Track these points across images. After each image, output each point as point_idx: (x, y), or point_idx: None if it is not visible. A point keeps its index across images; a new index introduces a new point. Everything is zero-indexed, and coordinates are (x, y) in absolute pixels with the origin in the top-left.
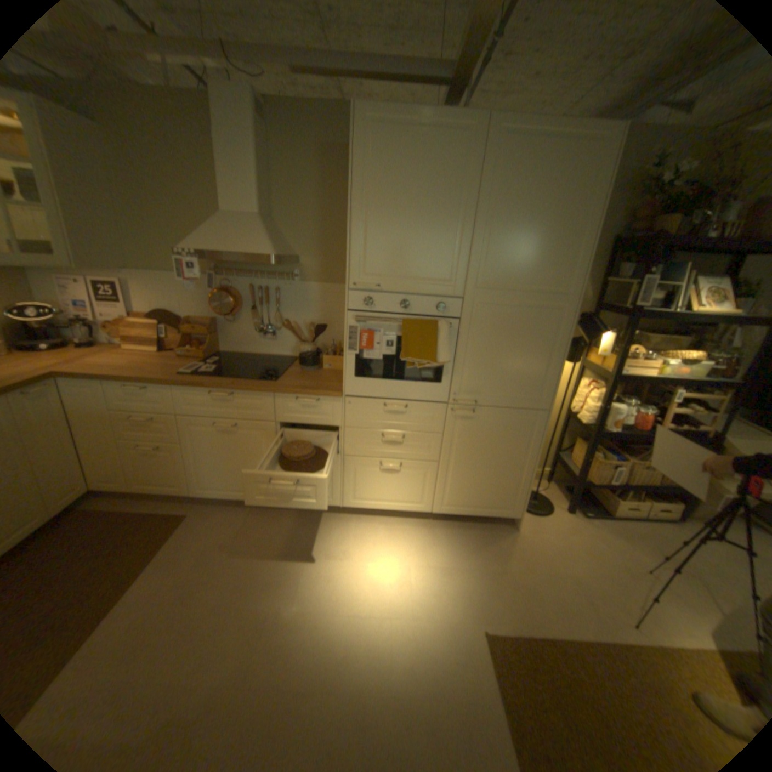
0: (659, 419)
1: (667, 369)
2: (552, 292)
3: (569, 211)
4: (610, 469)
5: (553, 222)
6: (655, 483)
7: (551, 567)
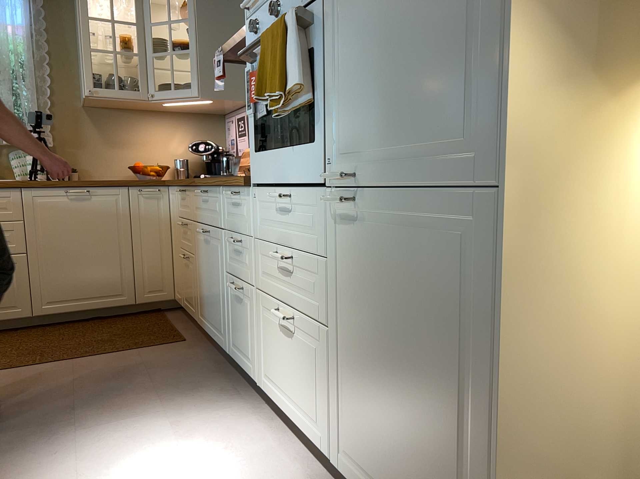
0: None
1: None
2: None
3: None
4: None
5: None
6: None
7: None
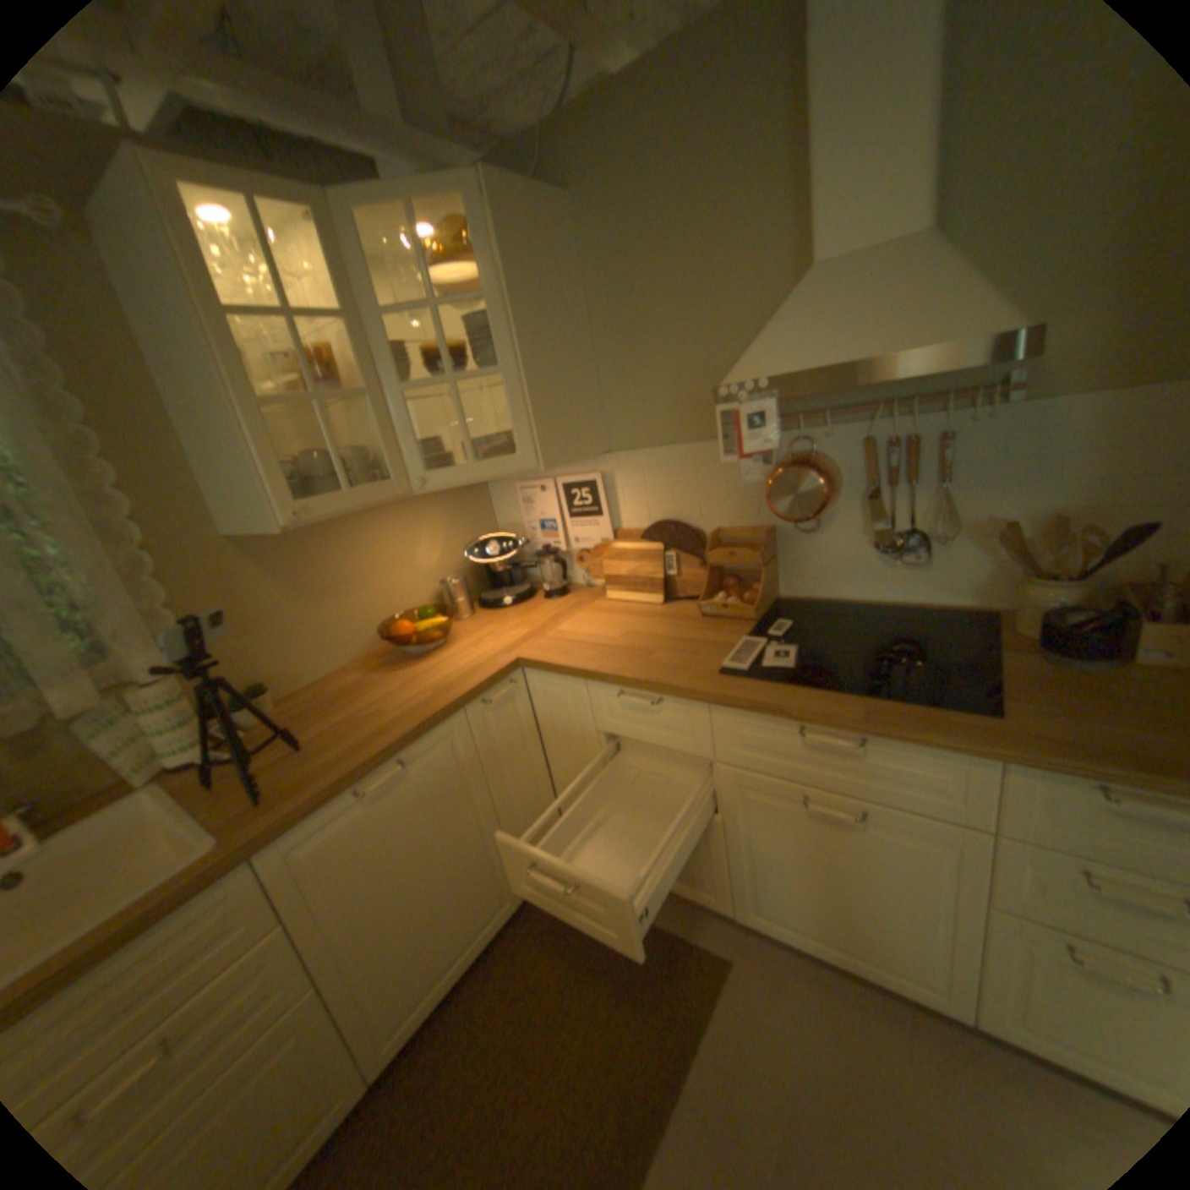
0: None
1: None
2: None
3: None
4: None
5: None
6: None
7: None
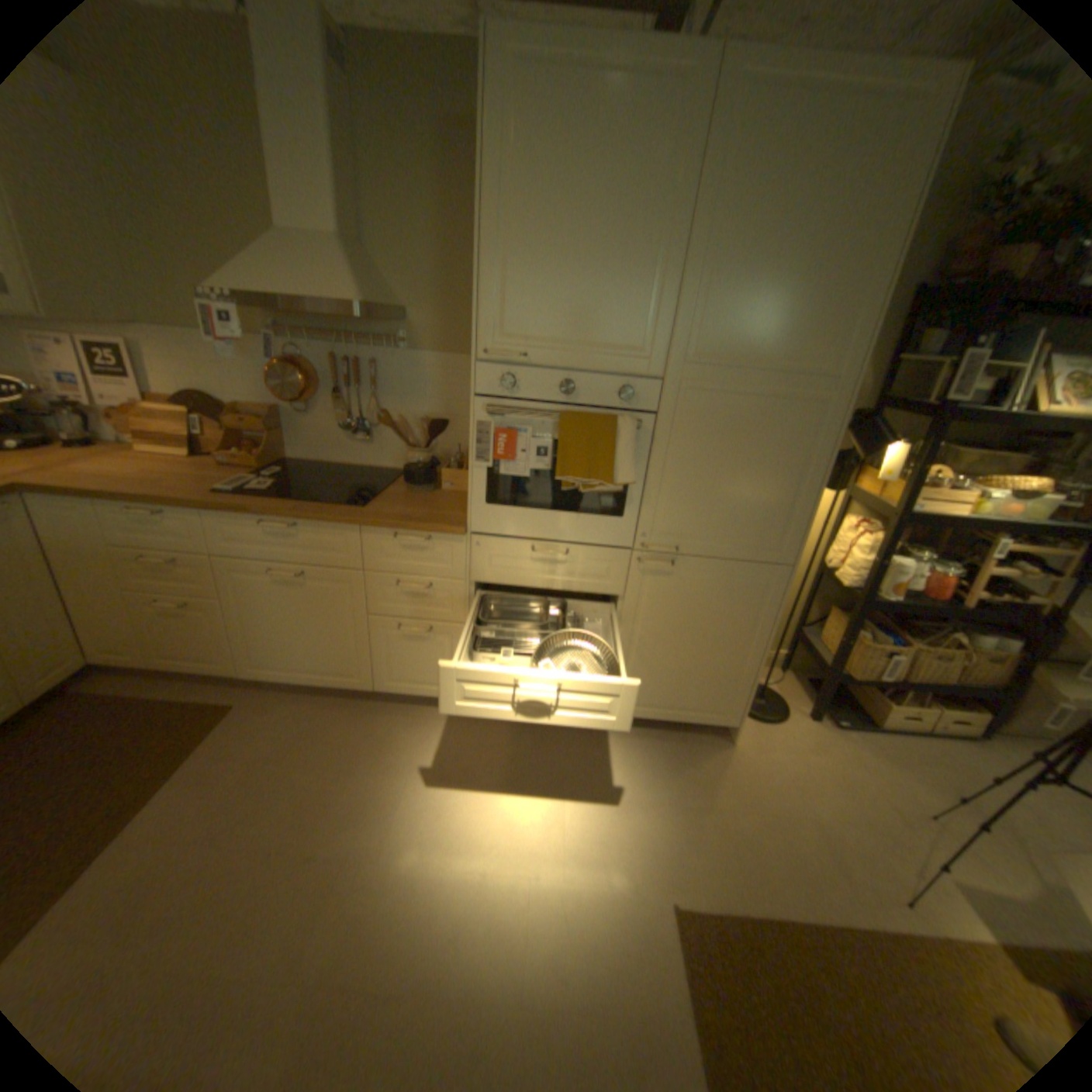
0: (965, 583)
1: (987, 505)
2: (812, 371)
3: (851, 231)
4: (882, 658)
5: (821, 250)
6: (950, 681)
7: (781, 803)
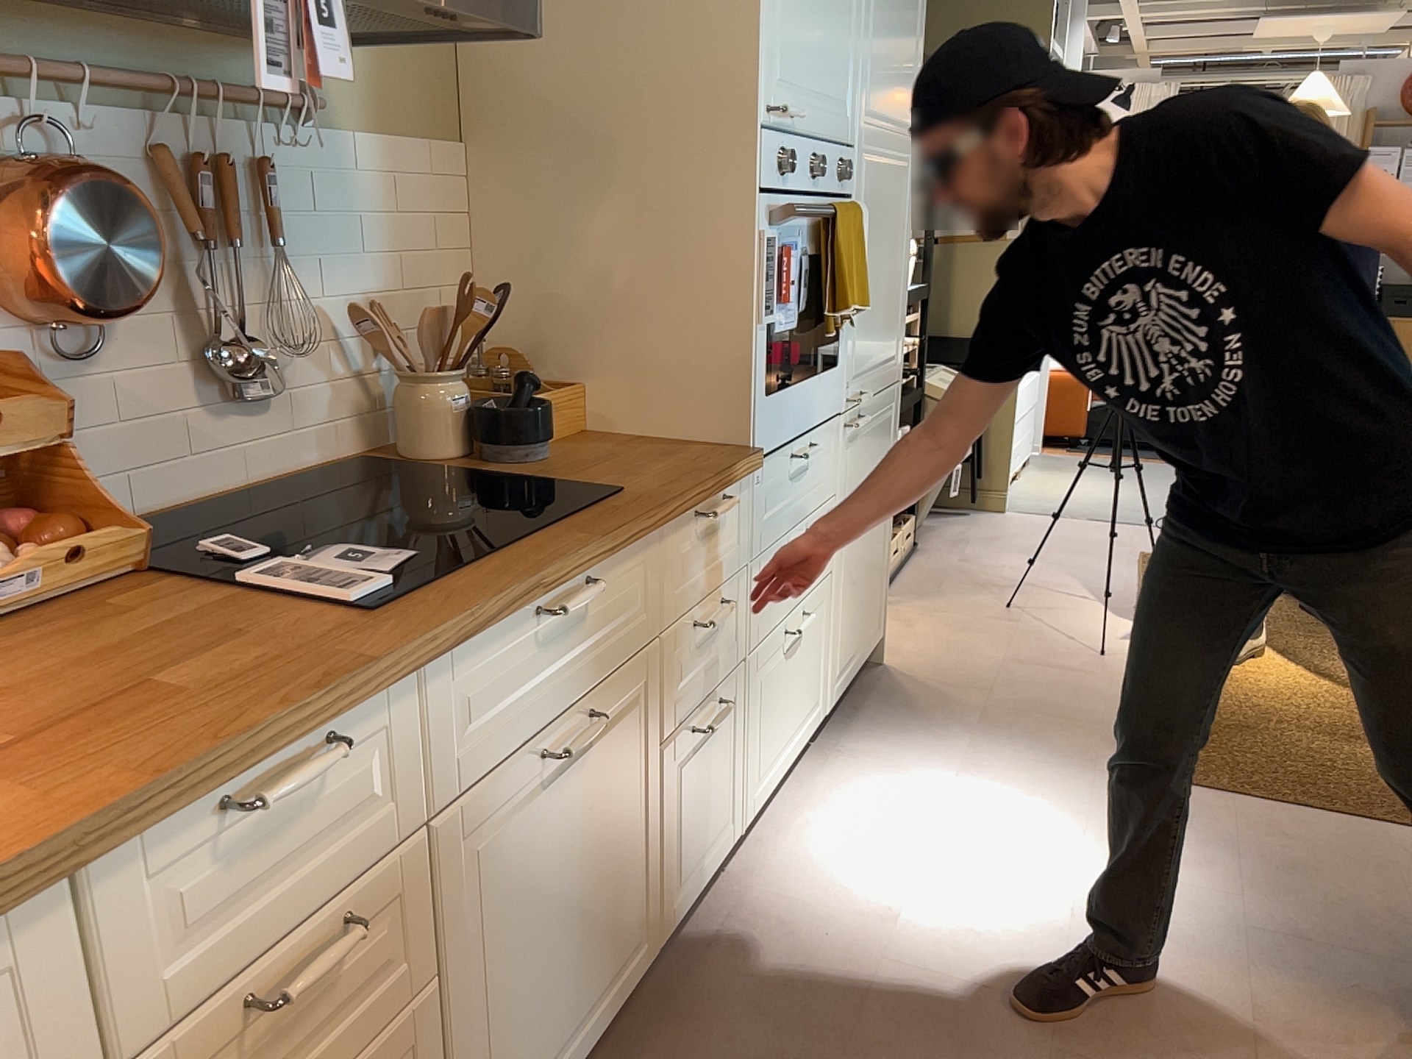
0: None
1: None
2: (905, 133)
3: None
4: None
5: None
6: None
7: (977, 668)
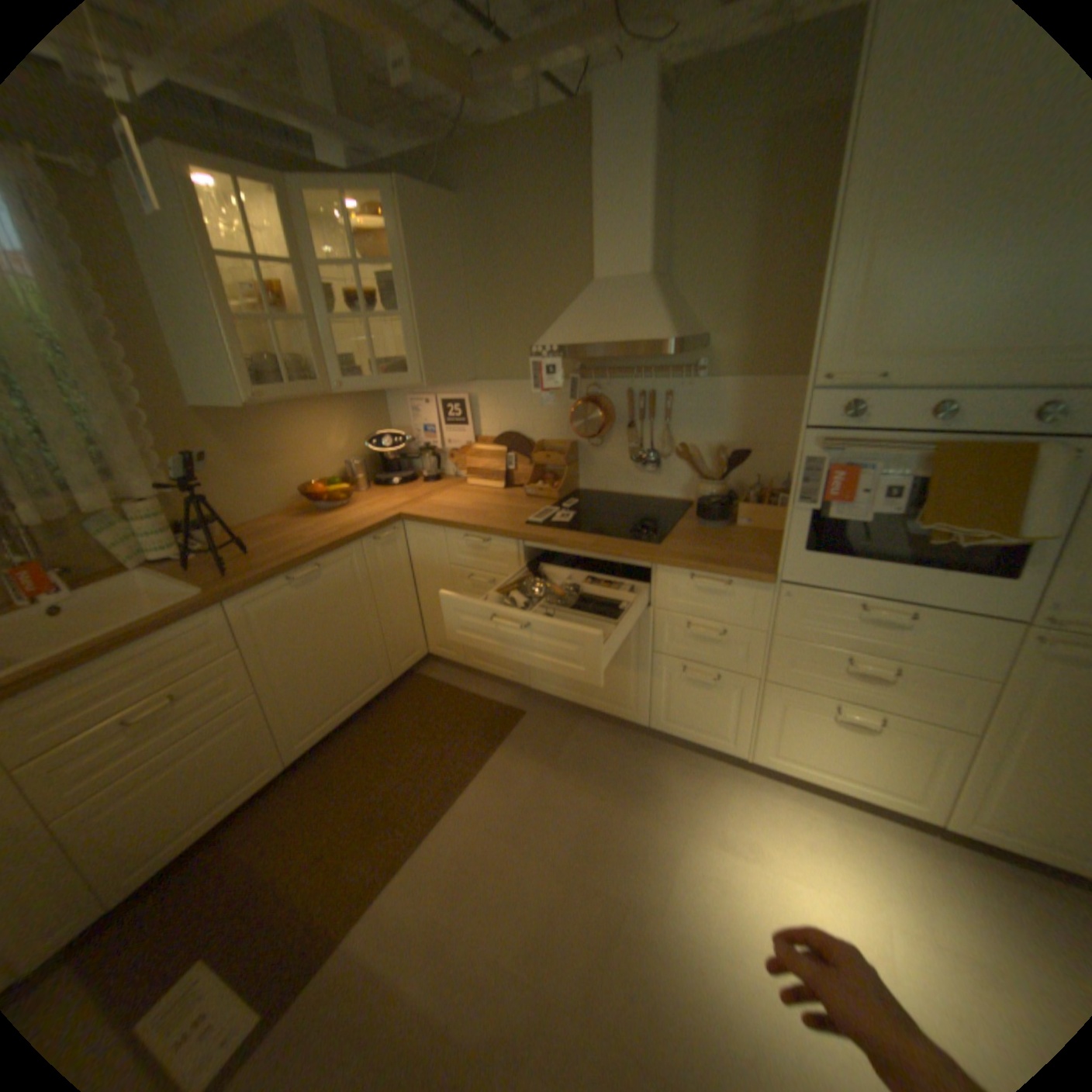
0: None
1: None
2: None
3: None
4: None
5: None
6: None
7: None
